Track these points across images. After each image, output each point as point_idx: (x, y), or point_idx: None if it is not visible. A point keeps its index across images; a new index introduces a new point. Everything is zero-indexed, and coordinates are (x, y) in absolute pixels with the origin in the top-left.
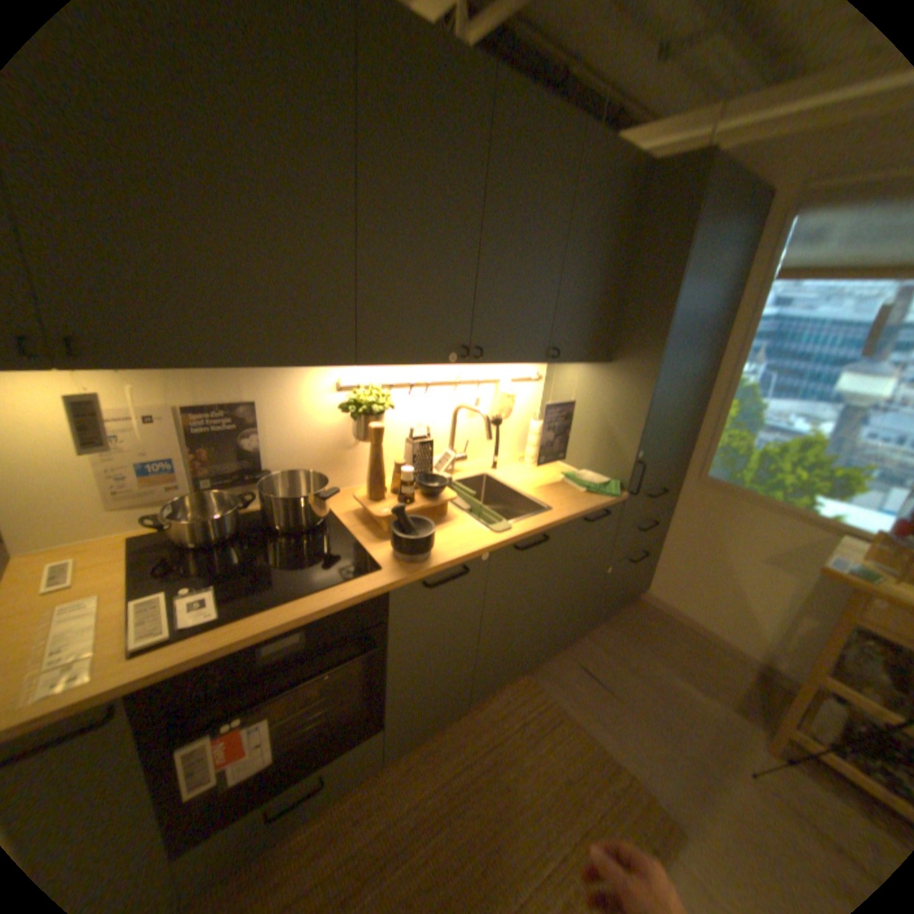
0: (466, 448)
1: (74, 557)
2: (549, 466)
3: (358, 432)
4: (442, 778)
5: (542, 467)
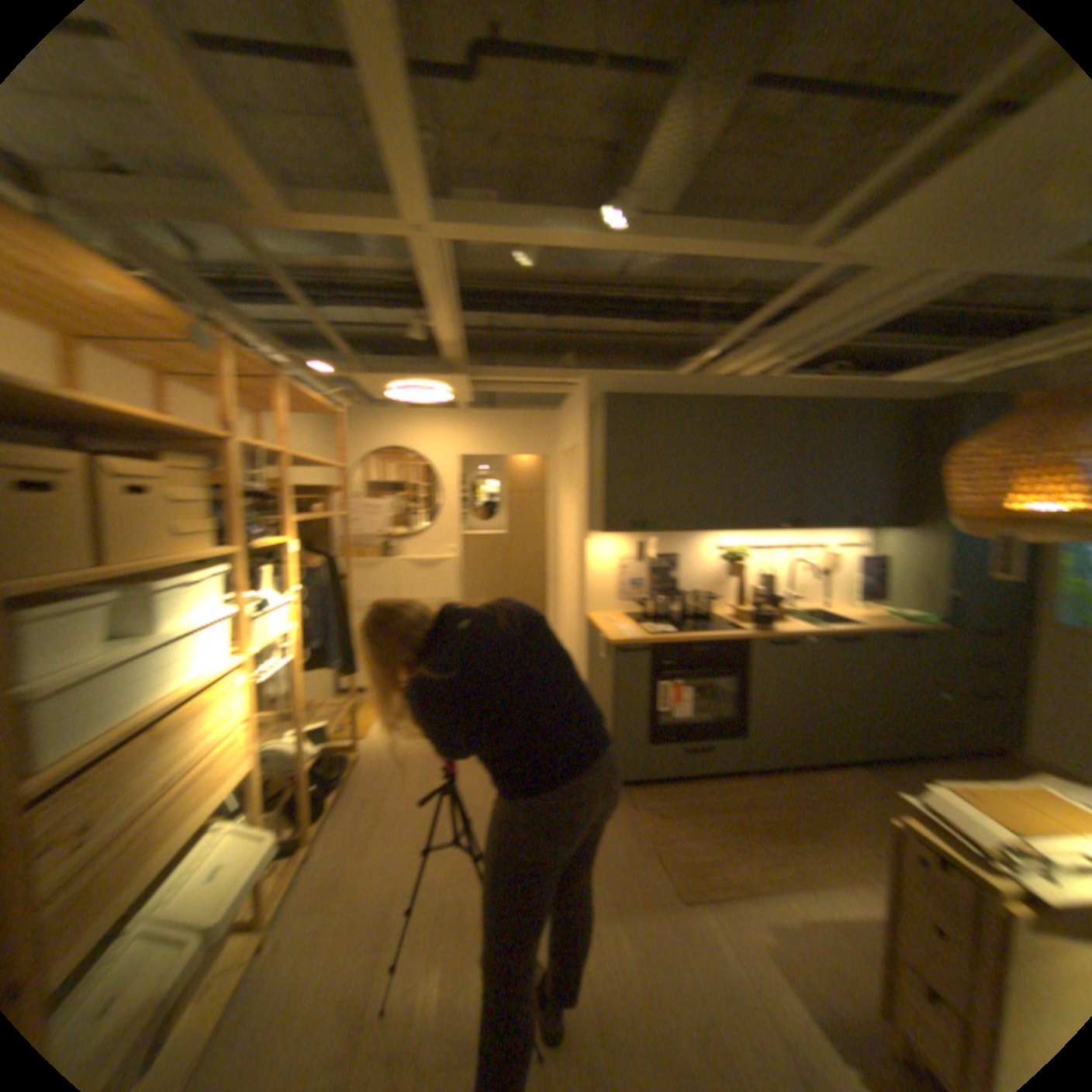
0: (800, 590)
1: (605, 615)
2: (877, 609)
3: (727, 571)
4: (787, 793)
5: (869, 609)
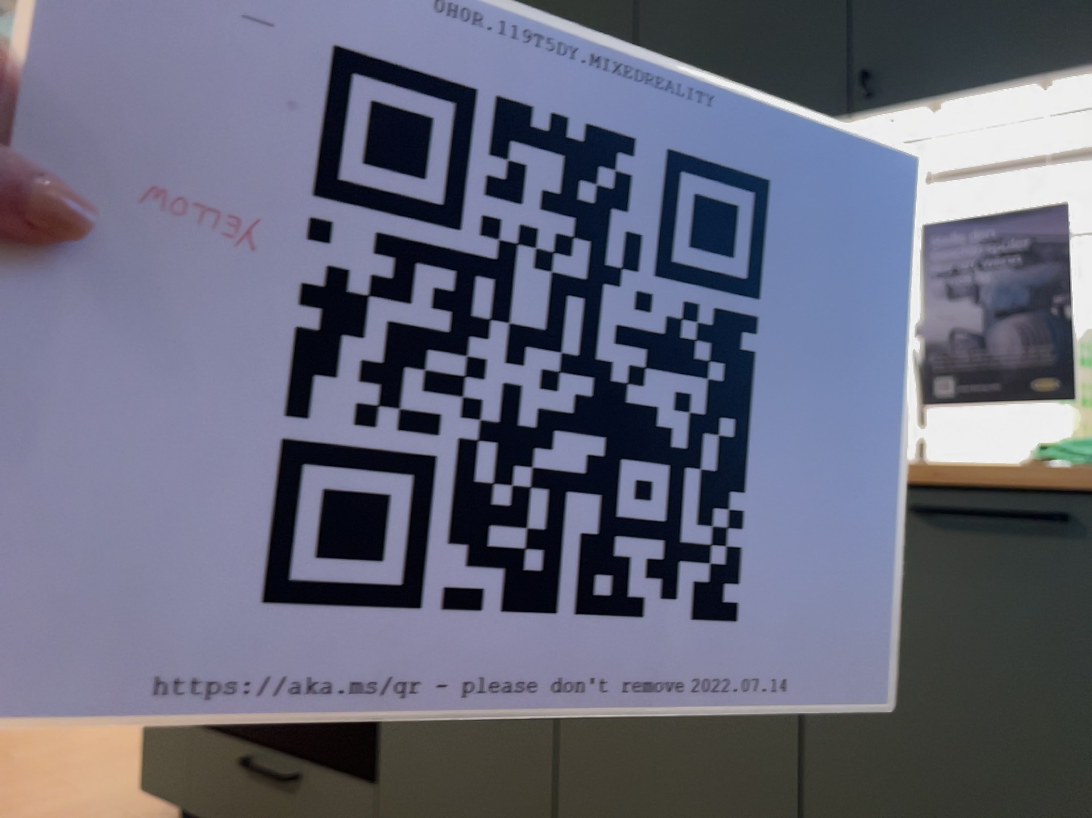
0: None
1: None
2: None
3: None
4: None
5: None
